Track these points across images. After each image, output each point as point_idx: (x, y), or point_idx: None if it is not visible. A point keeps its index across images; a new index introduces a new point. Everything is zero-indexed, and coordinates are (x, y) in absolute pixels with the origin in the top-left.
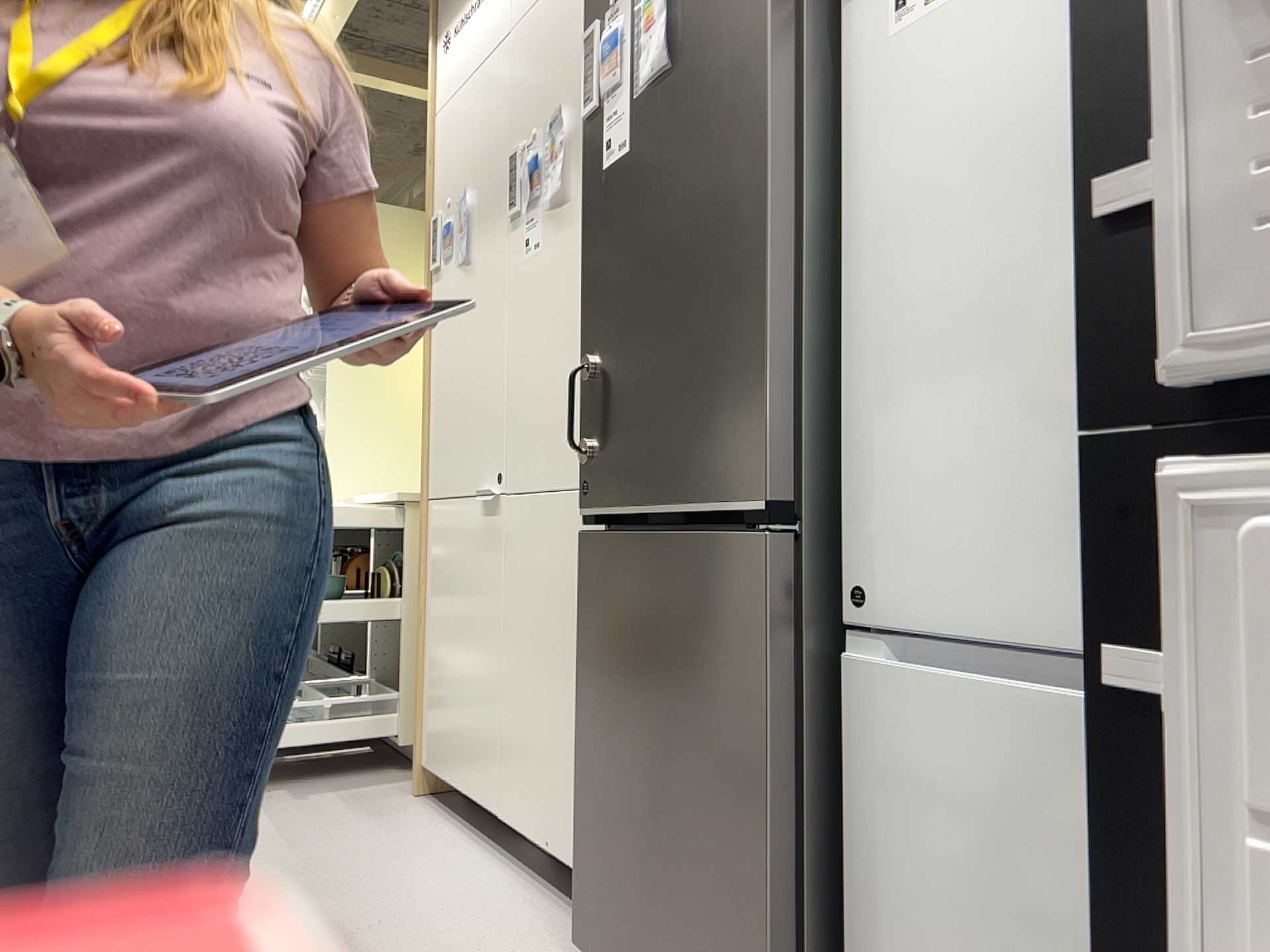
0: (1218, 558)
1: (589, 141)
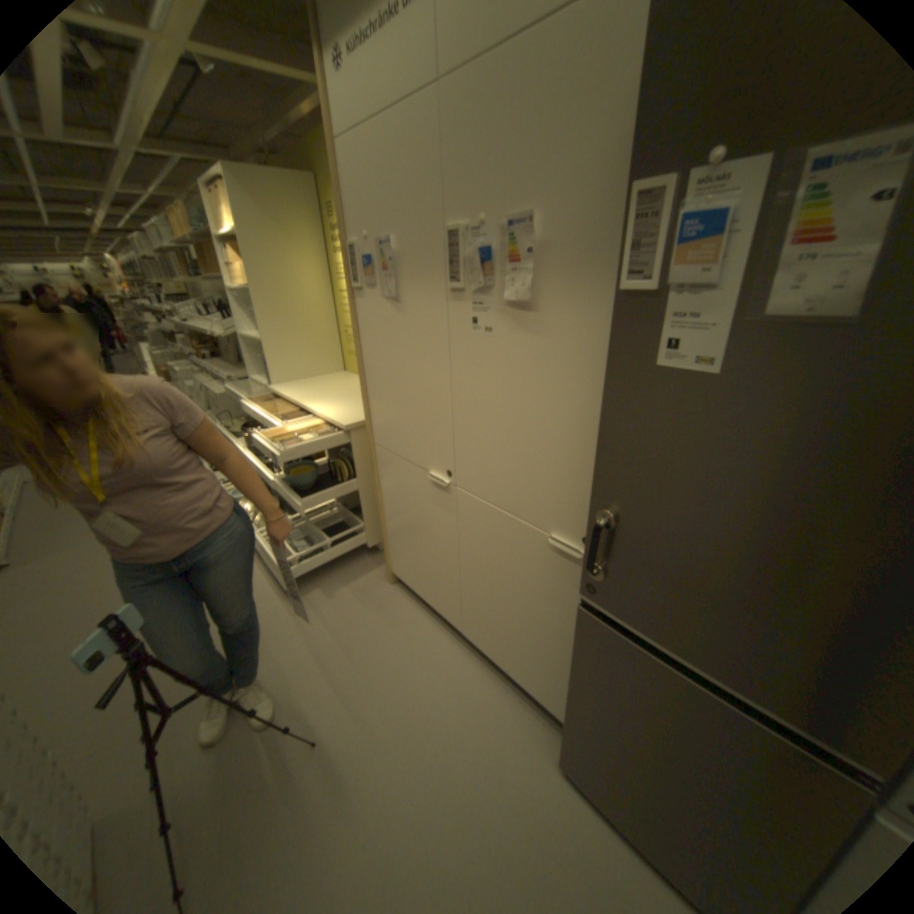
0: None
1: (628, 313)
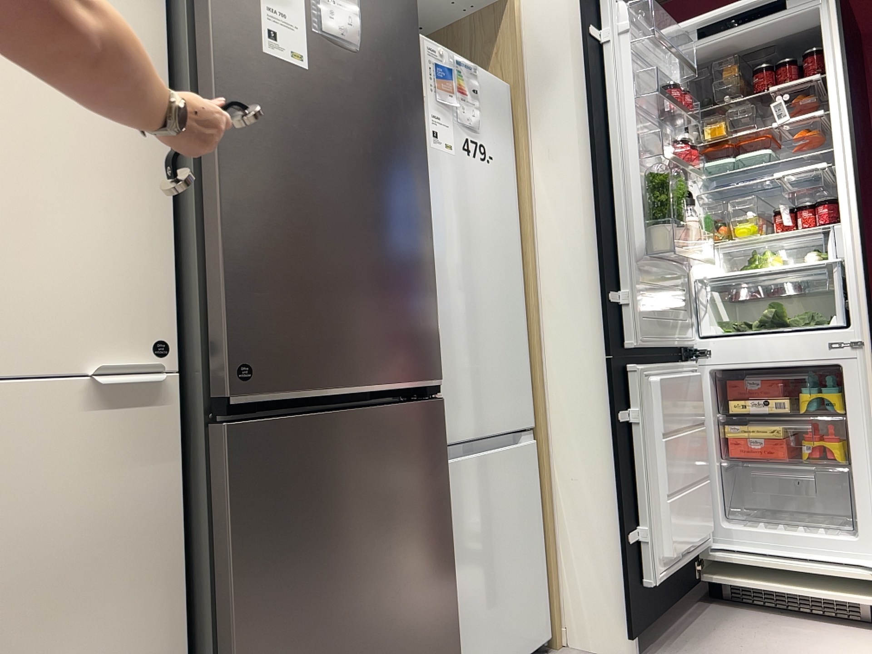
0: (641, 382)
1: None
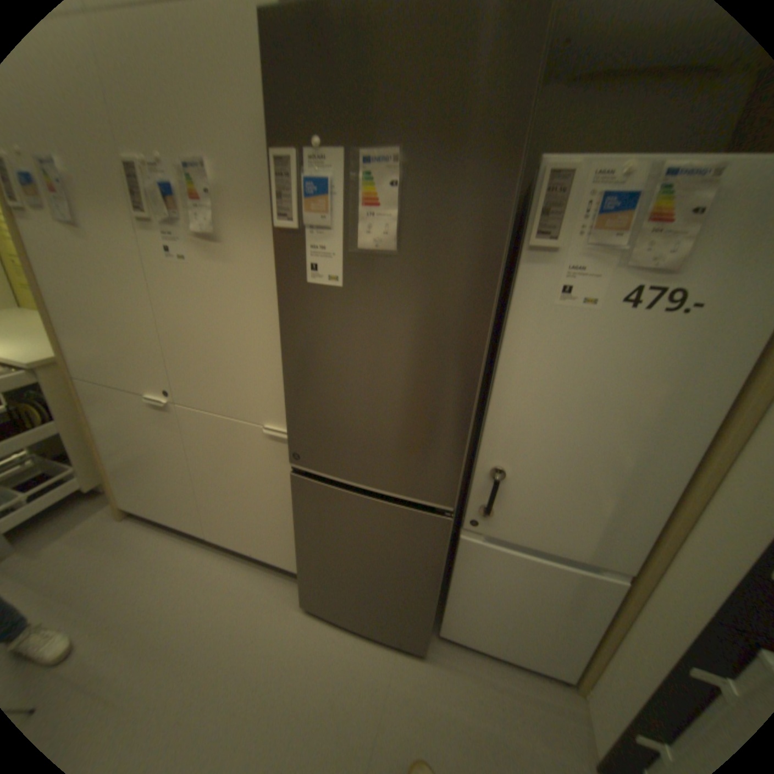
0: None
1: (283, 245)
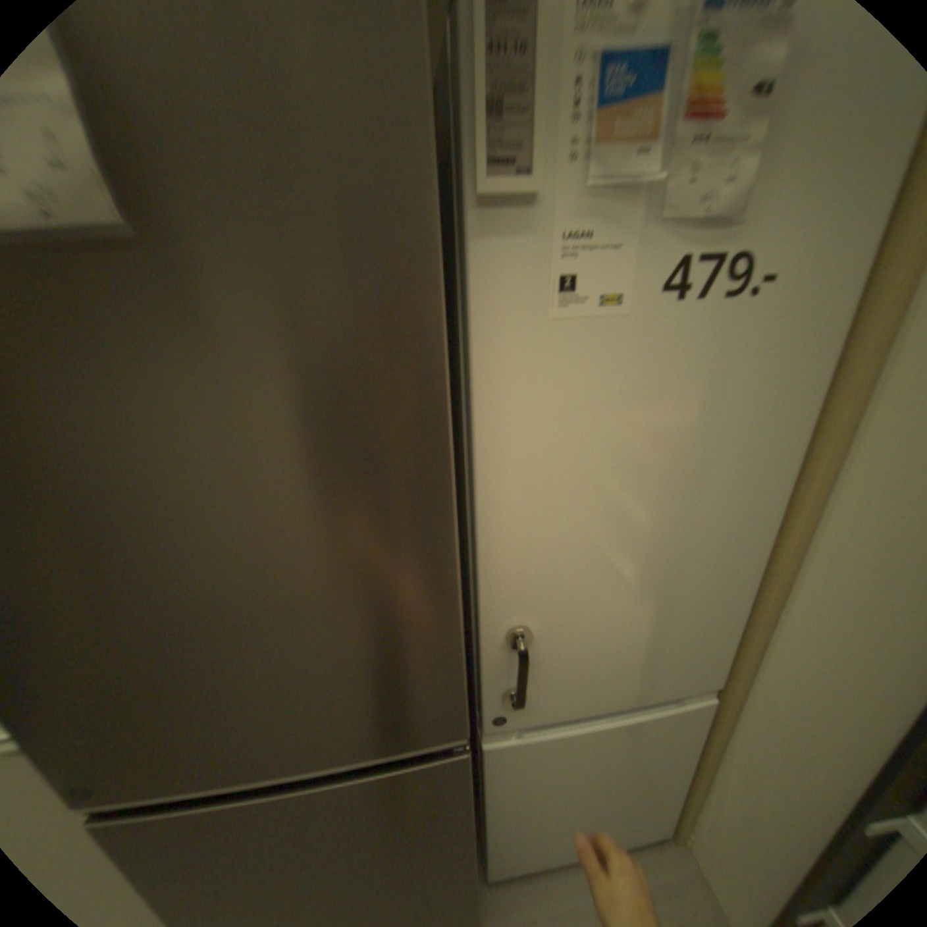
0: None
1: None
